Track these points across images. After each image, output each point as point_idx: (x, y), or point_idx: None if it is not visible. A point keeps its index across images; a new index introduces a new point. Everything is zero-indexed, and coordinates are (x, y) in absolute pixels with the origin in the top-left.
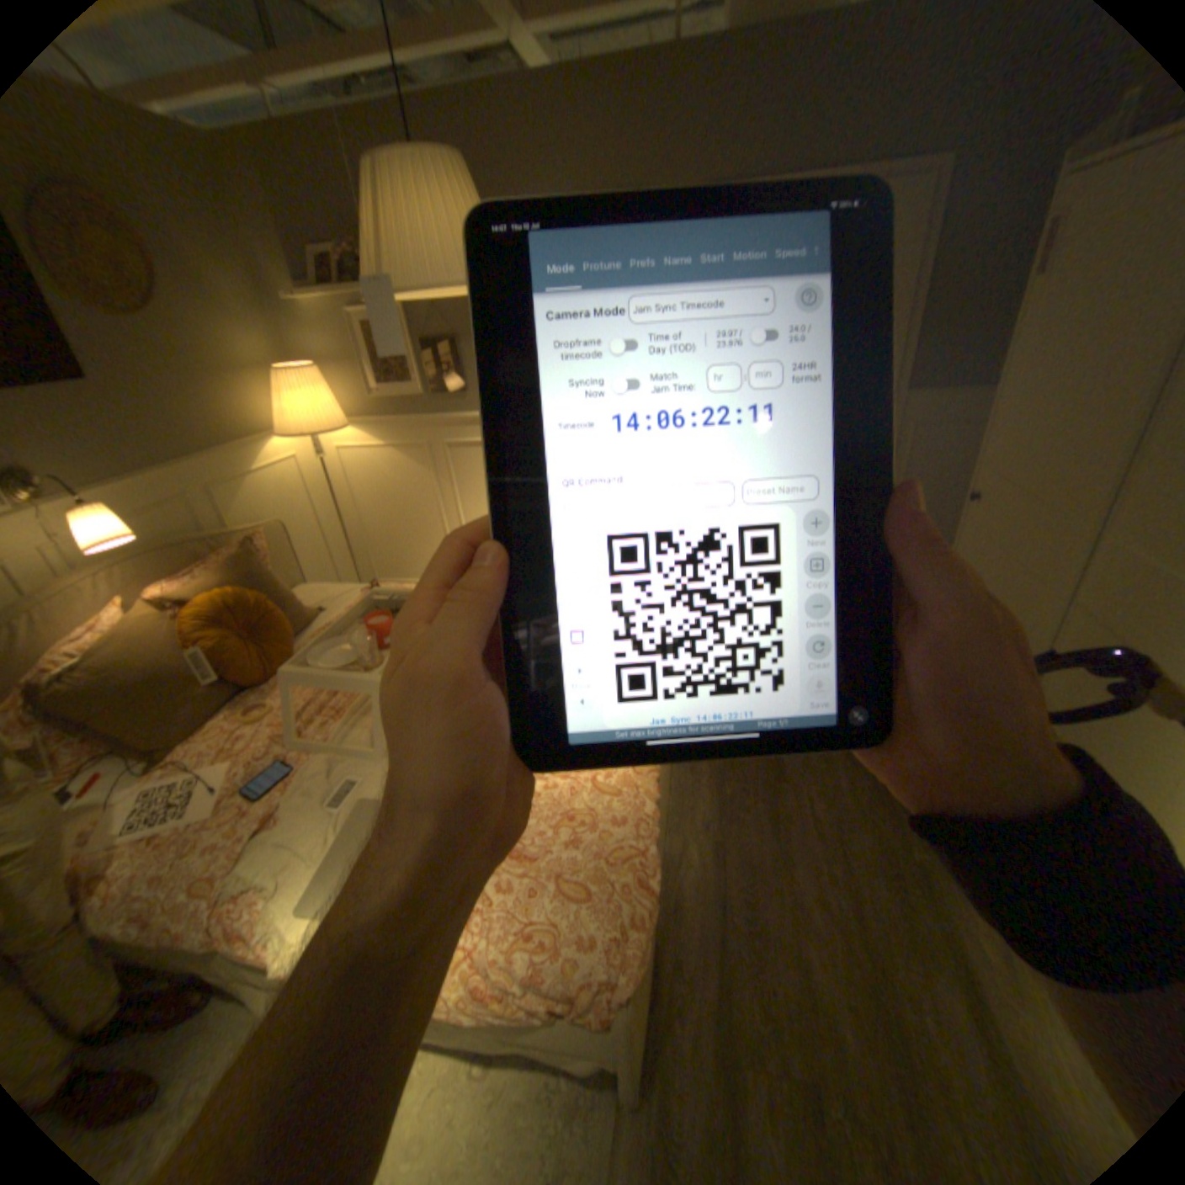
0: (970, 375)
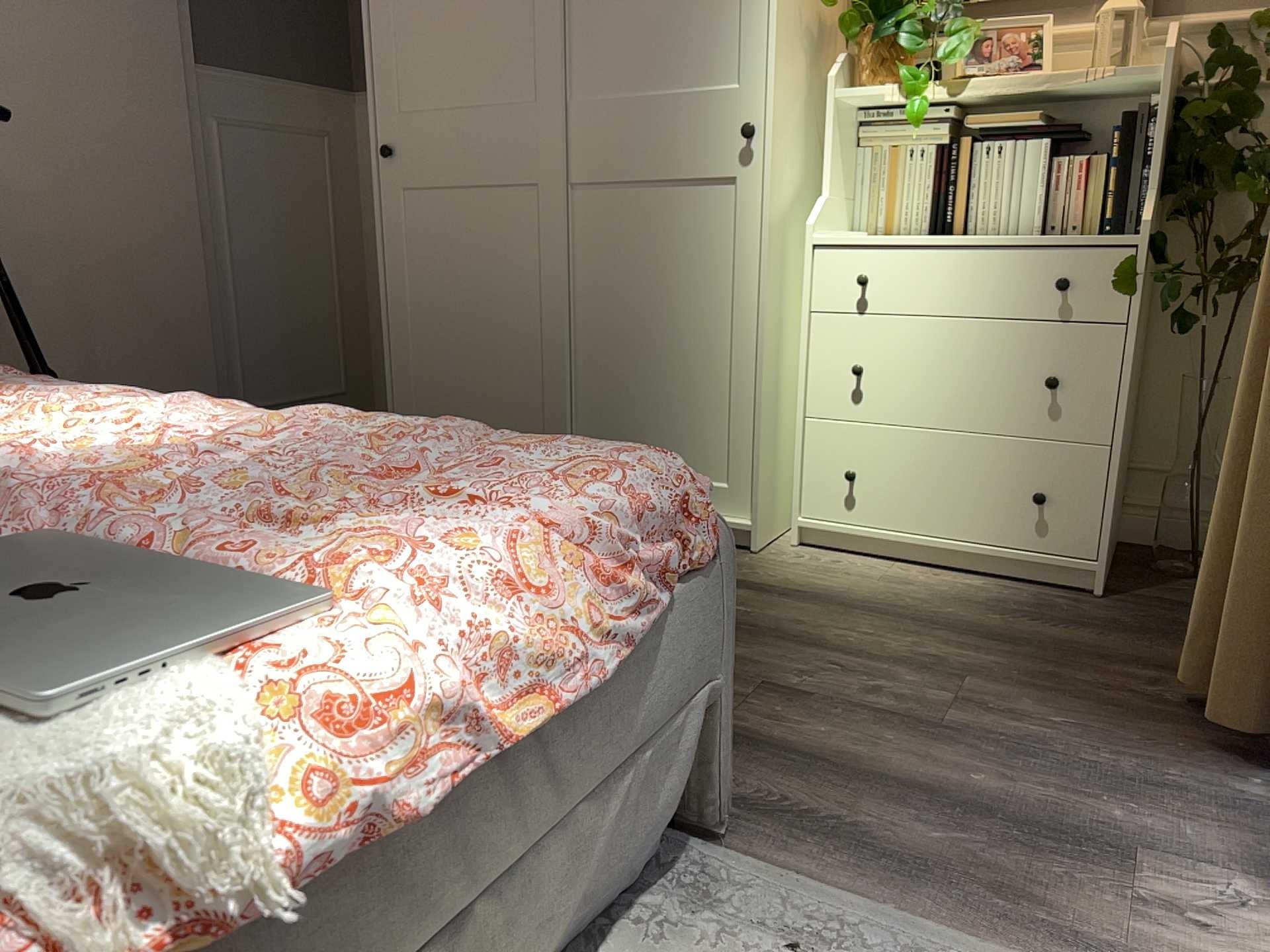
0: (261, 59)
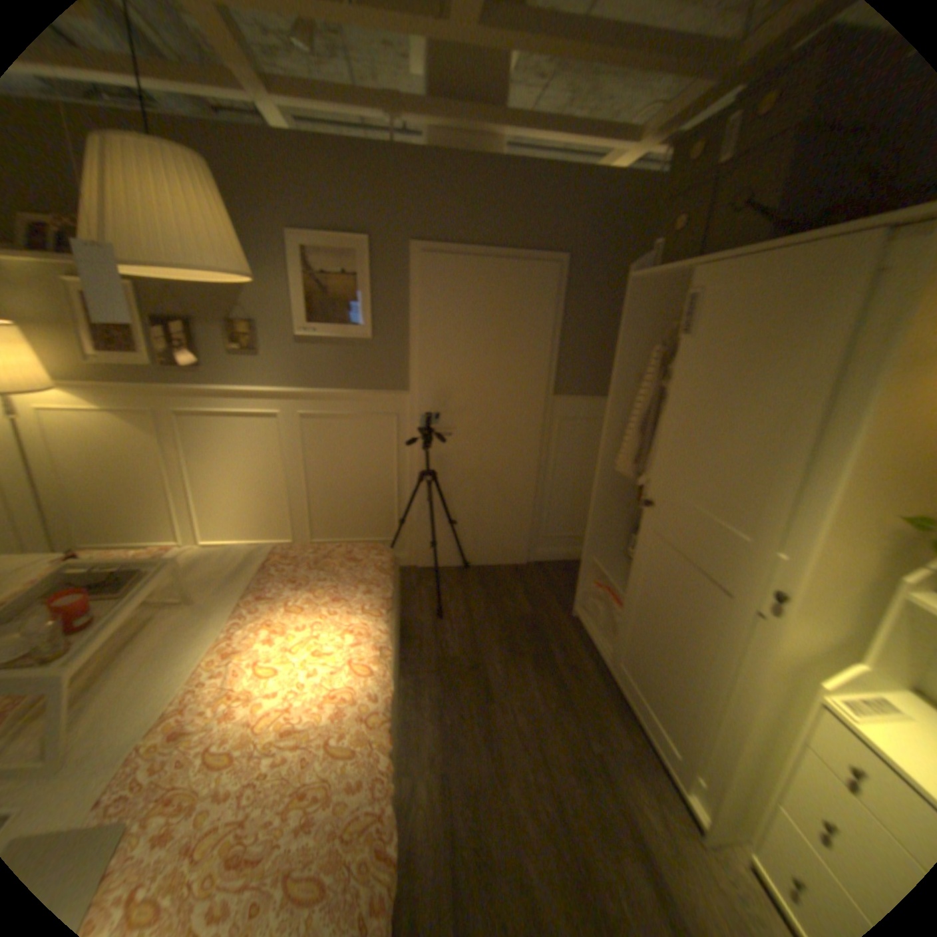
0: (590, 389)
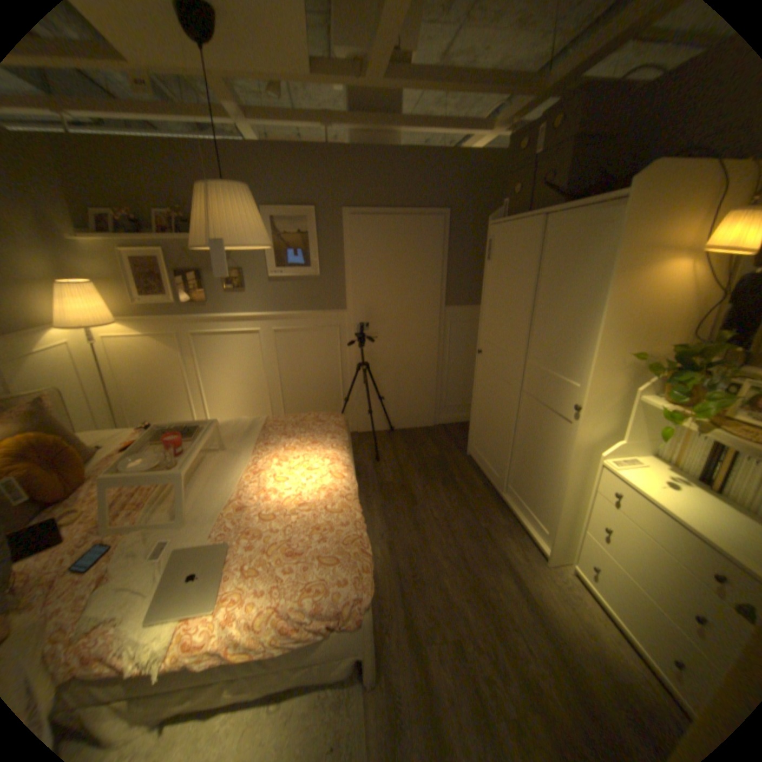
0: (469, 300)
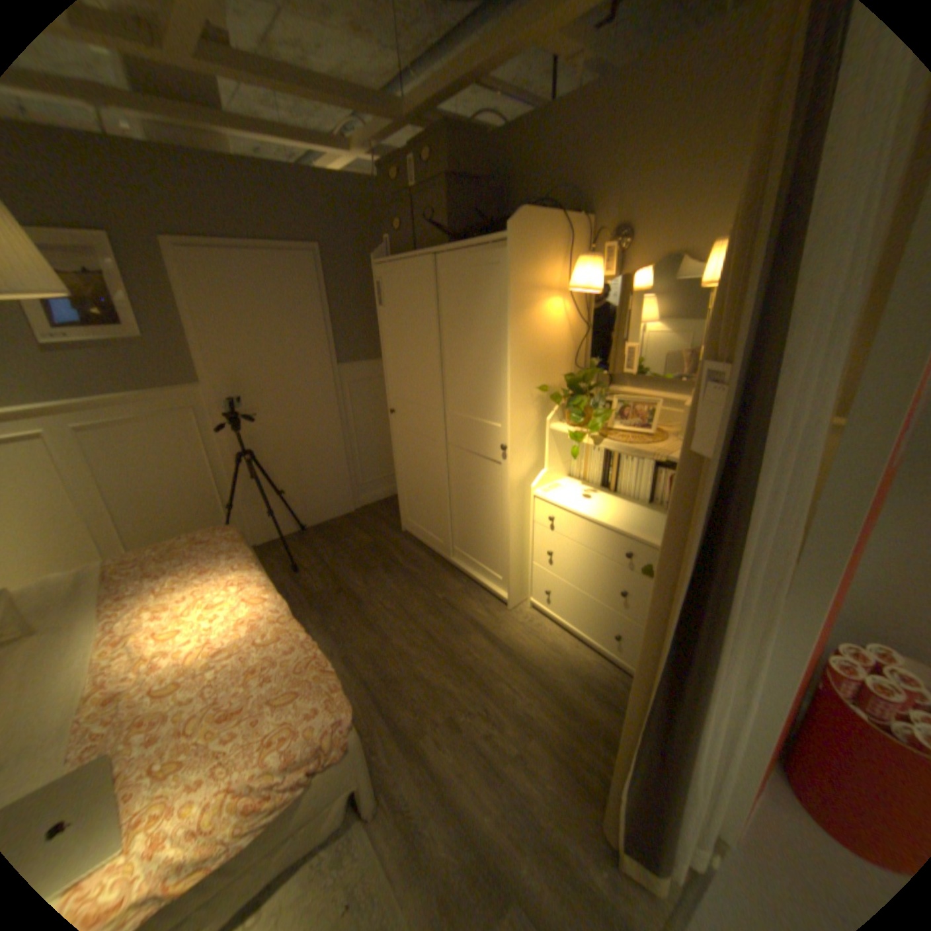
0: (364, 355)
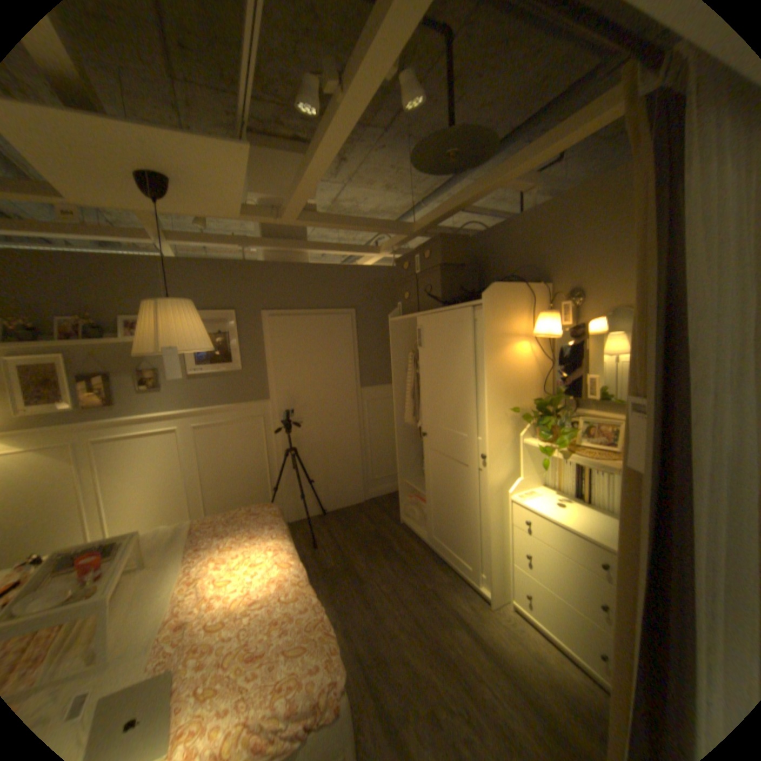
0: (380, 381)
